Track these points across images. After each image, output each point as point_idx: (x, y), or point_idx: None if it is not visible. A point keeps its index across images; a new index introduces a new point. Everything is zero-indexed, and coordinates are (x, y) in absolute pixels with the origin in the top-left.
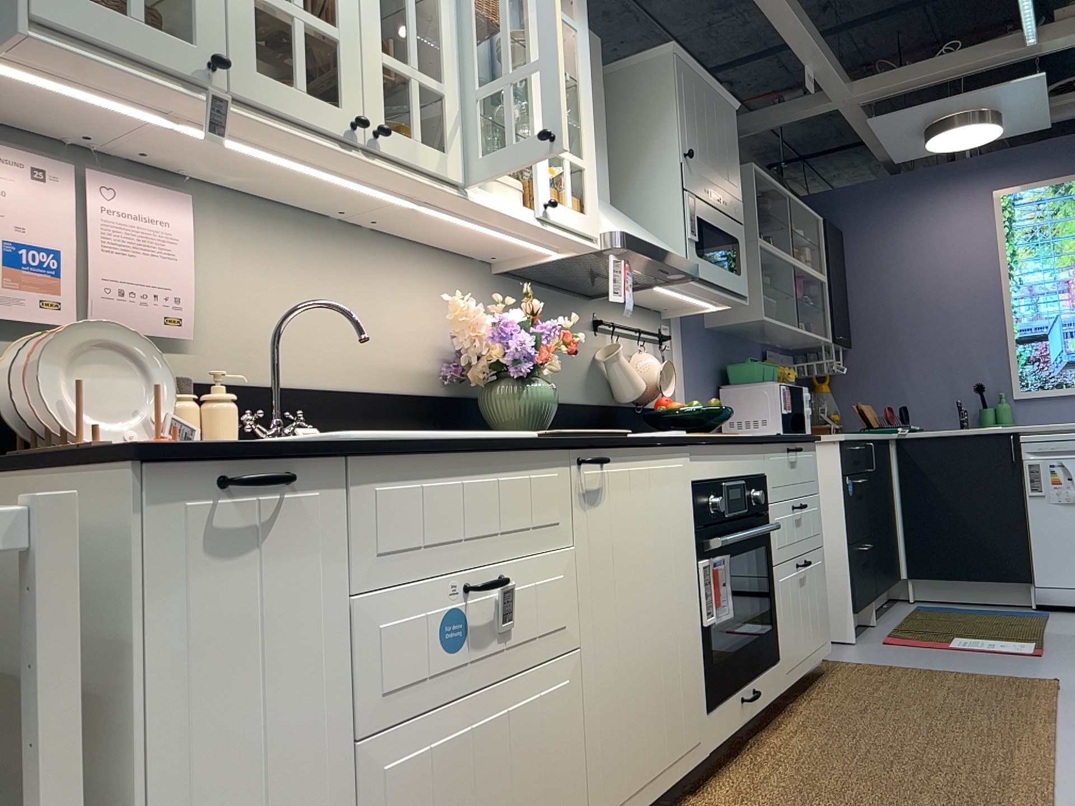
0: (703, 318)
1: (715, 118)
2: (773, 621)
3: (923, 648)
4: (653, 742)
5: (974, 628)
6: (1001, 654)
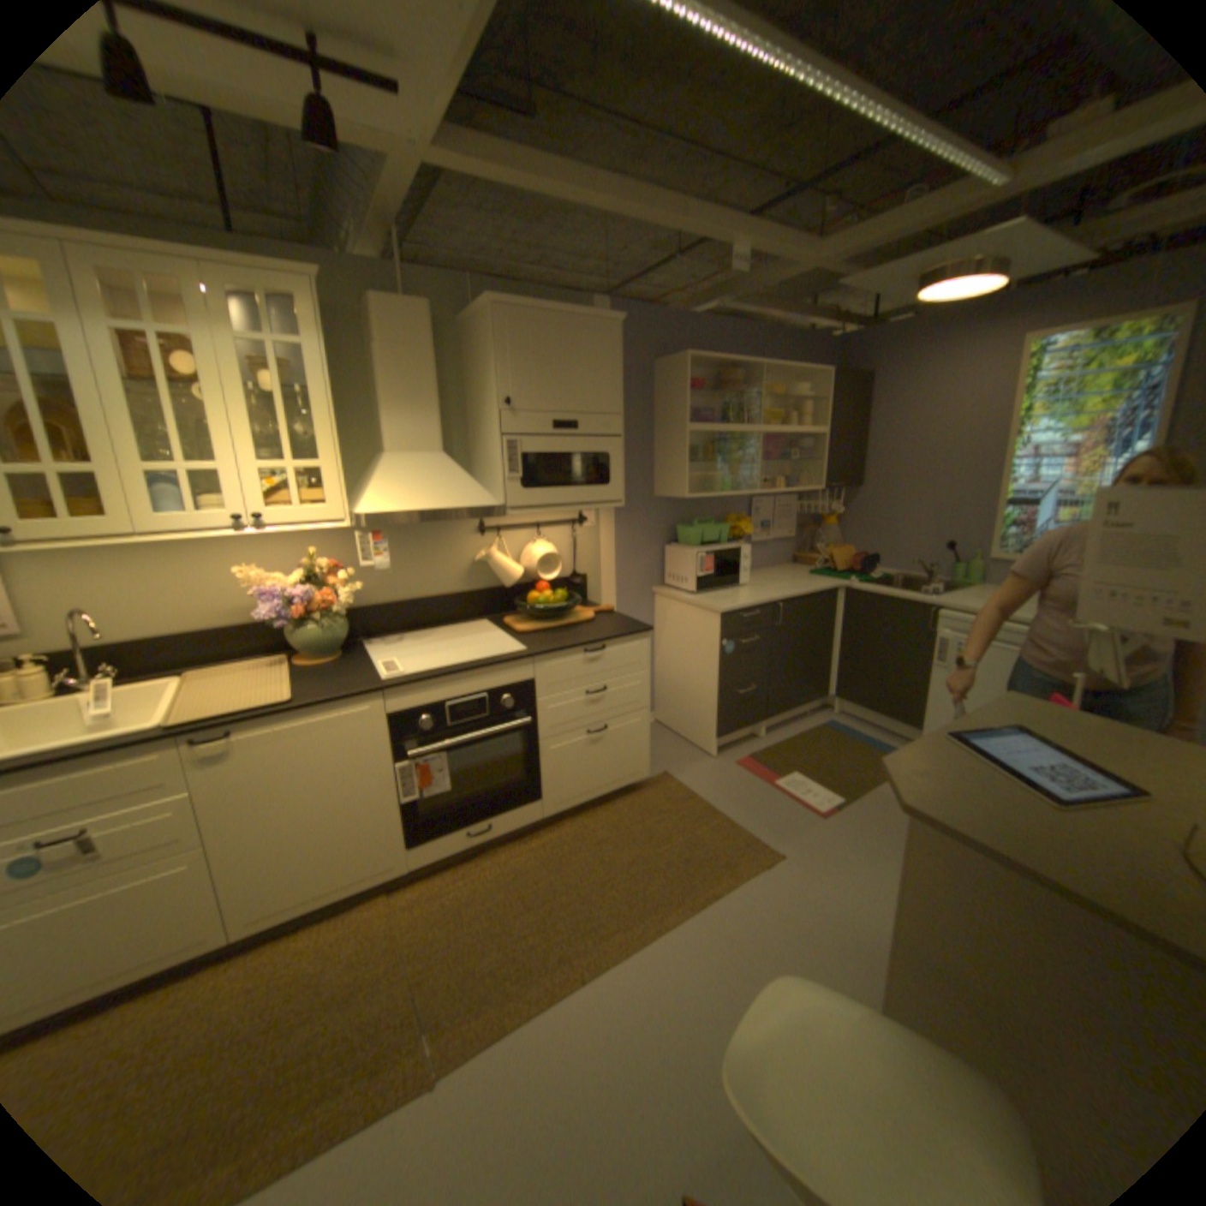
0: (649, 490)
1: (571, 346)
2: (533, 777)
3: (753, 780)
4: (315, 879)
5: (826, 767)
6: (796, 808)
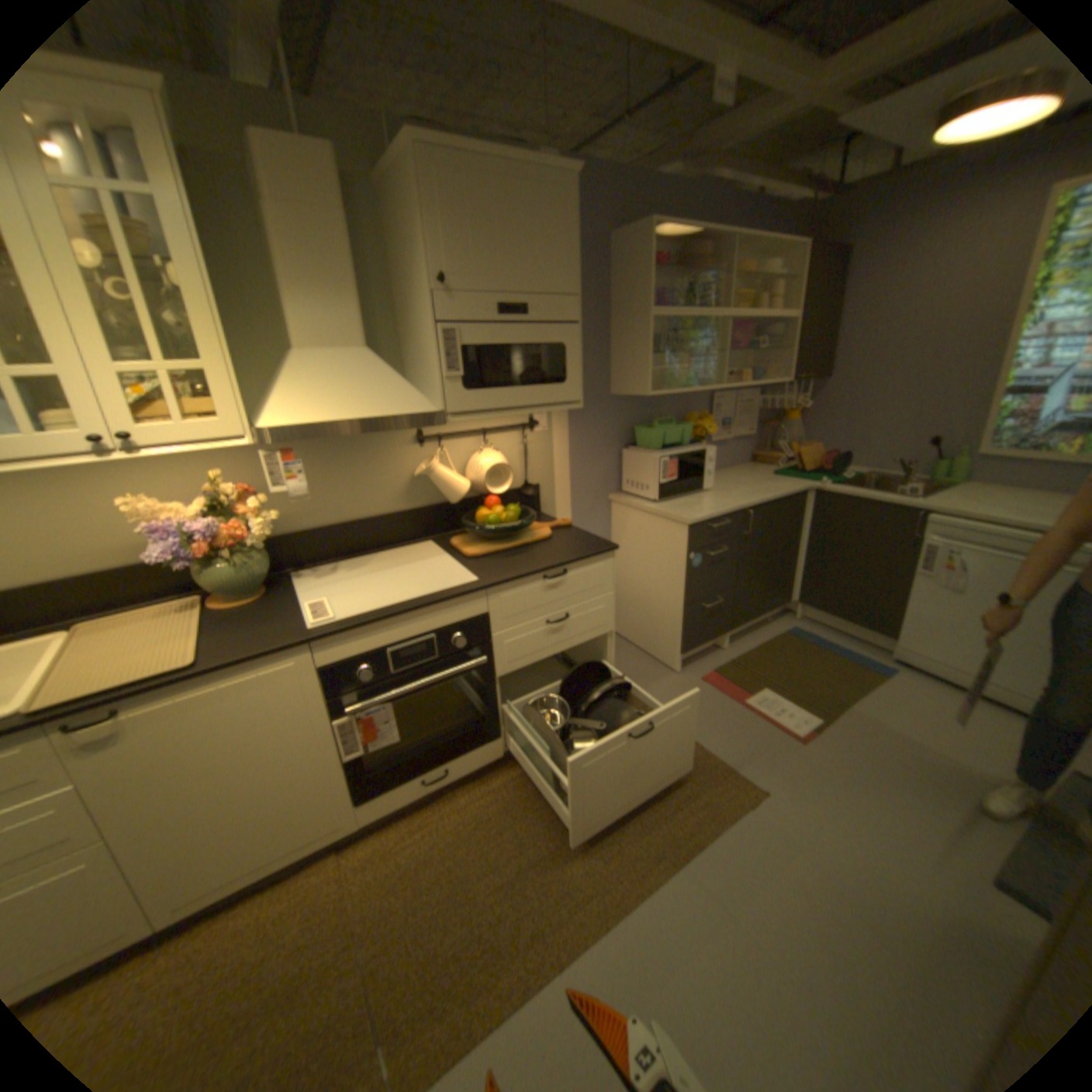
0: (605, 387)
1: (518, 204)
2: (491, 716)
3: (722, 699)
4: (250, 853)
5: (797, 682)
6: (773, 732)
